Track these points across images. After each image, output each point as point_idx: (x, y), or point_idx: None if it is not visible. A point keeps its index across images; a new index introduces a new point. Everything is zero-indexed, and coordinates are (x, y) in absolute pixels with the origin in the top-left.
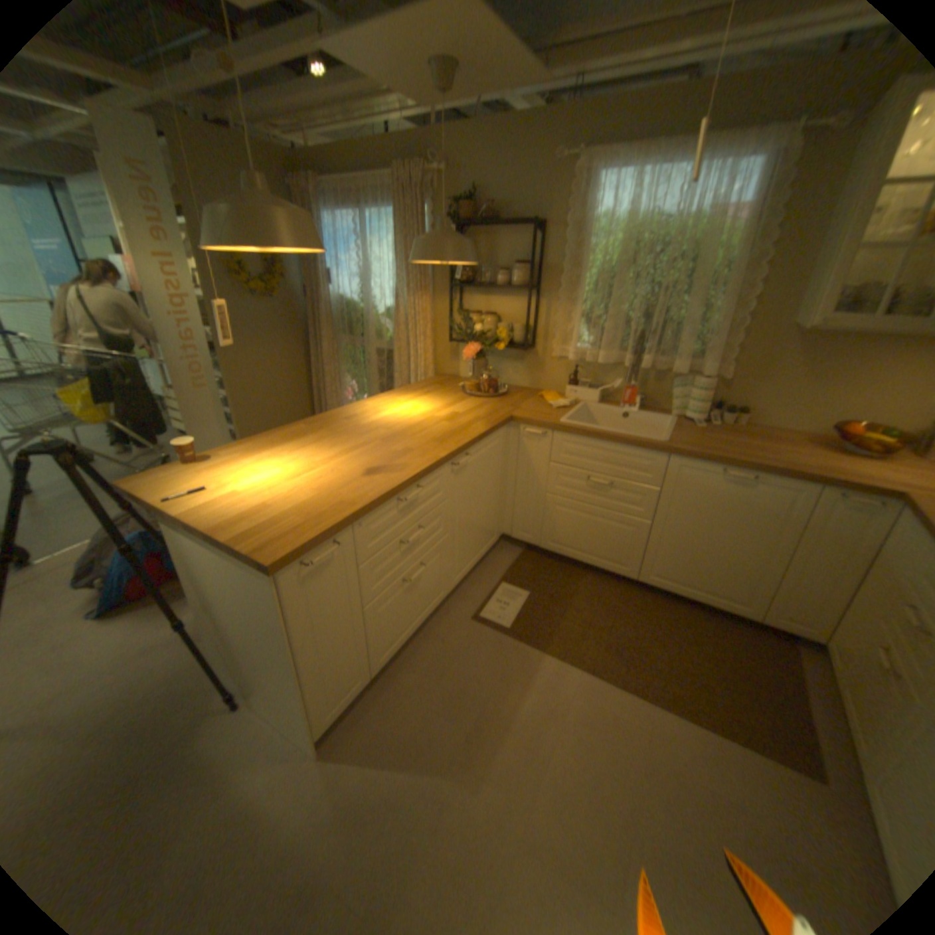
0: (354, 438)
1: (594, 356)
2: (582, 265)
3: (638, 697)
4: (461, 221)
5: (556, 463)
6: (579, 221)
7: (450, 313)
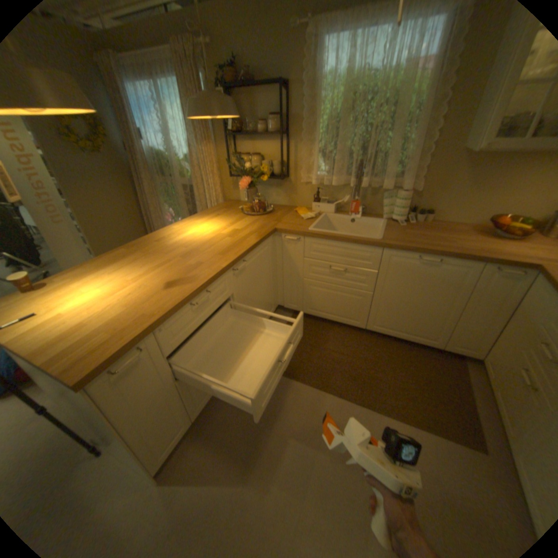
0: (161, 256)
1: (329, 180)
2: (317, 112)
3: (370, 409)
4: (227, 83)
5: (309, 257)
6: (312, 78)
7: (228, 155)
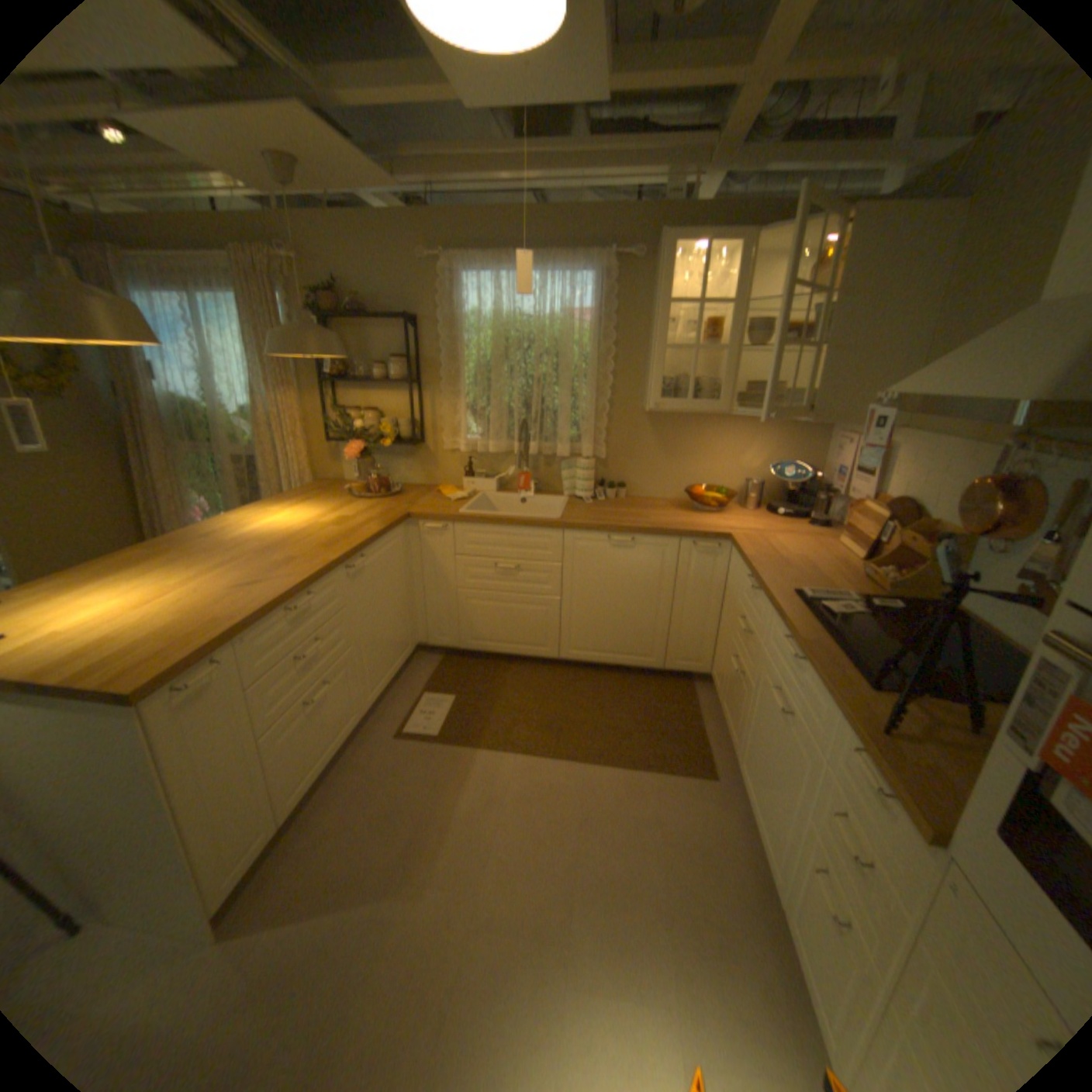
0: (218, 554)
1: (485, 446)
2: (459, 359)
3: (569, 761)
4: (323, 311)
5: (463, 555)
6: (449, 318)
7: (324, 410)
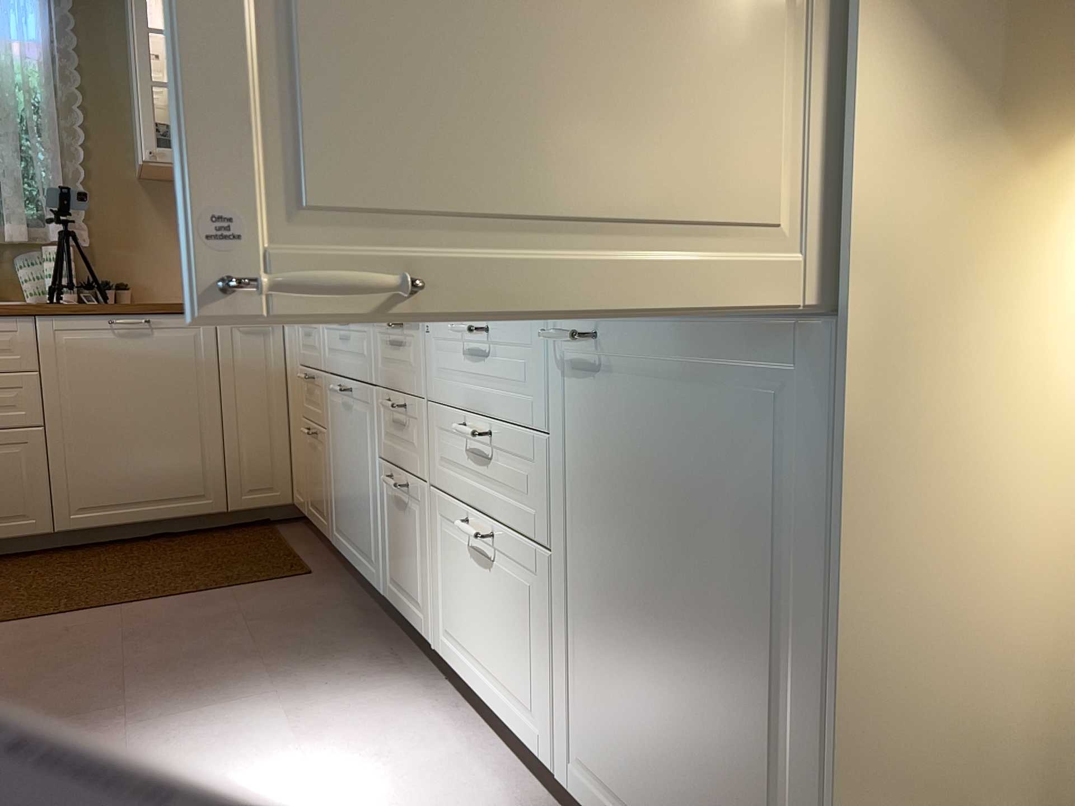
0: None
1: None
2: None
3: (94, 609)
4: None
5: None
6: None
7: None
